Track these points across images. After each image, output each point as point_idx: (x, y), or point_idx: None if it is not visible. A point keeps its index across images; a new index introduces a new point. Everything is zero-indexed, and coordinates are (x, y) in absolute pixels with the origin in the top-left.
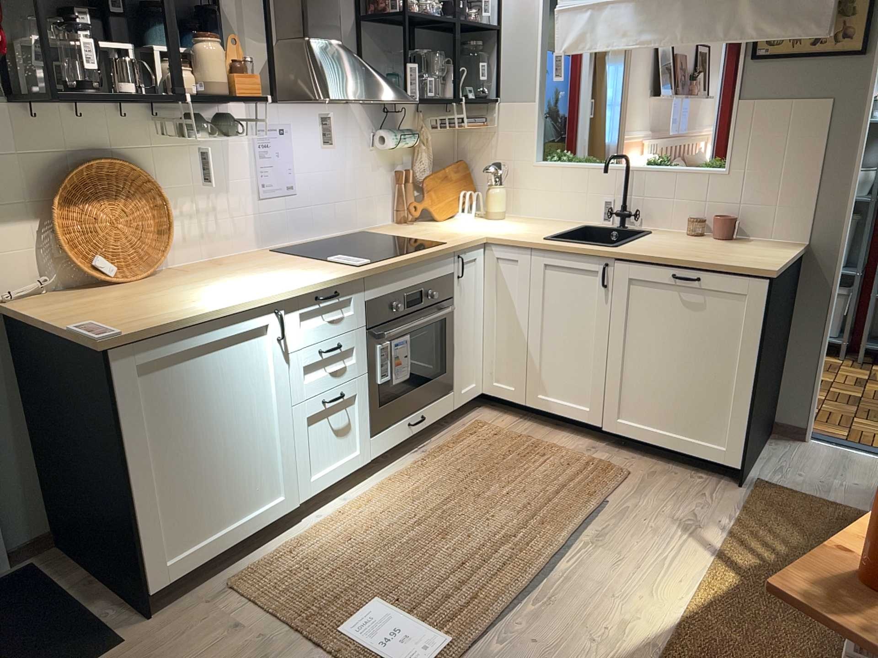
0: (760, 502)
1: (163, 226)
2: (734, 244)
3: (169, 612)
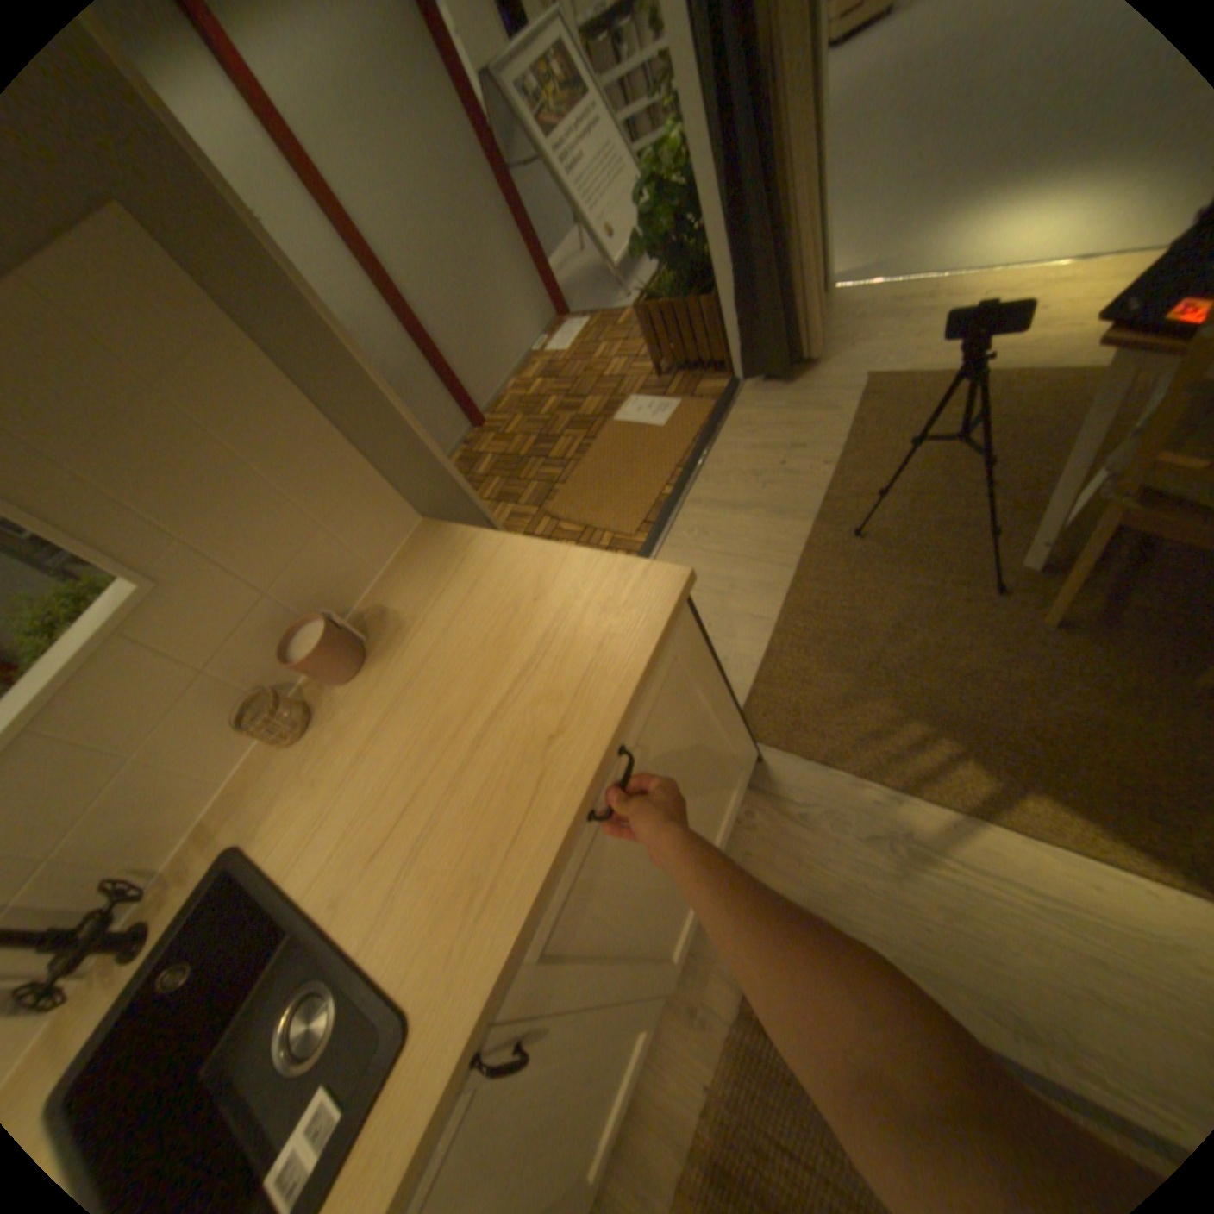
0: (800, 744)
1: None
2: (406, 648)
3: None
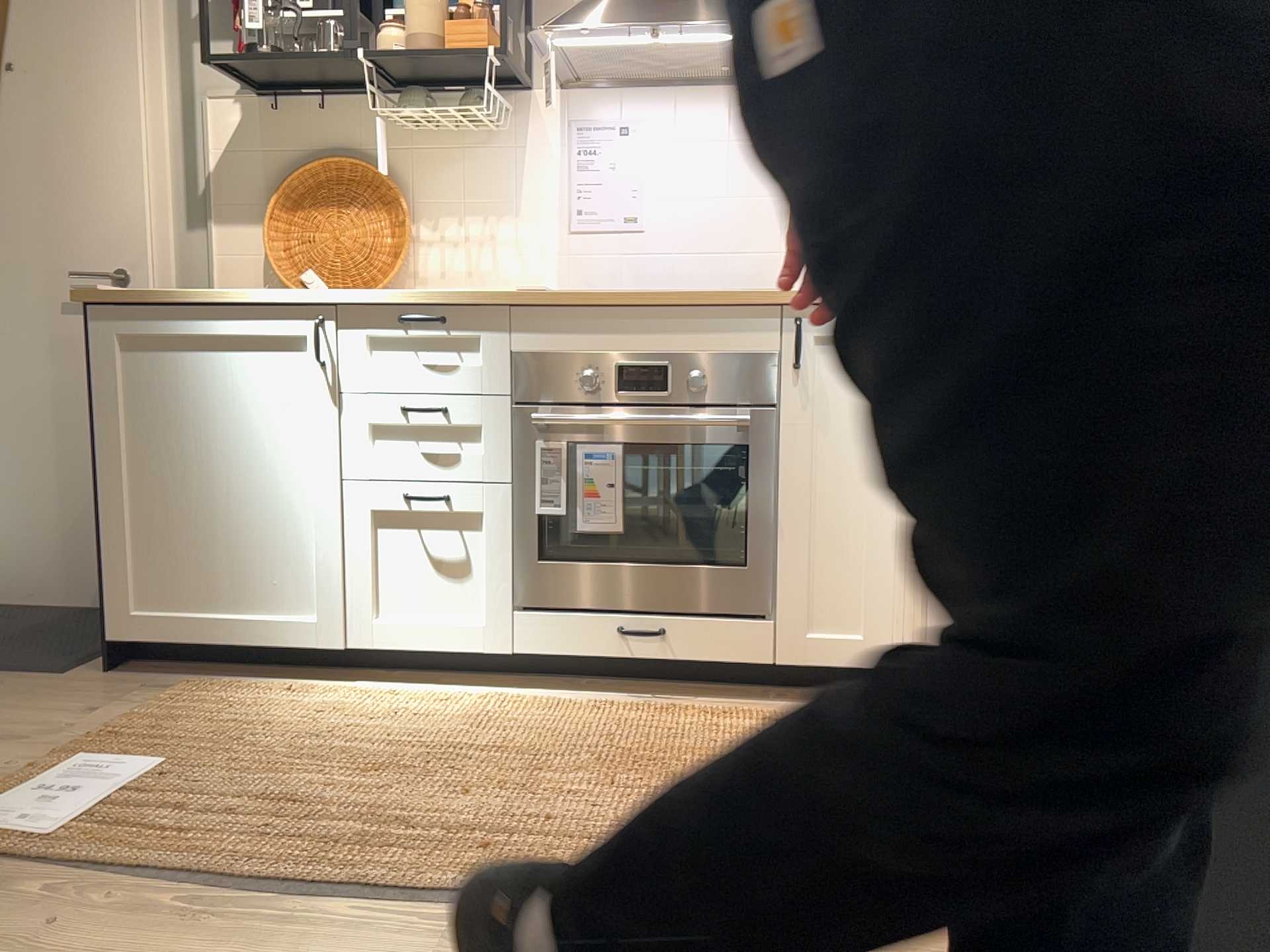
0: None
1: (399, 247)
2: None
3: (121, 678)
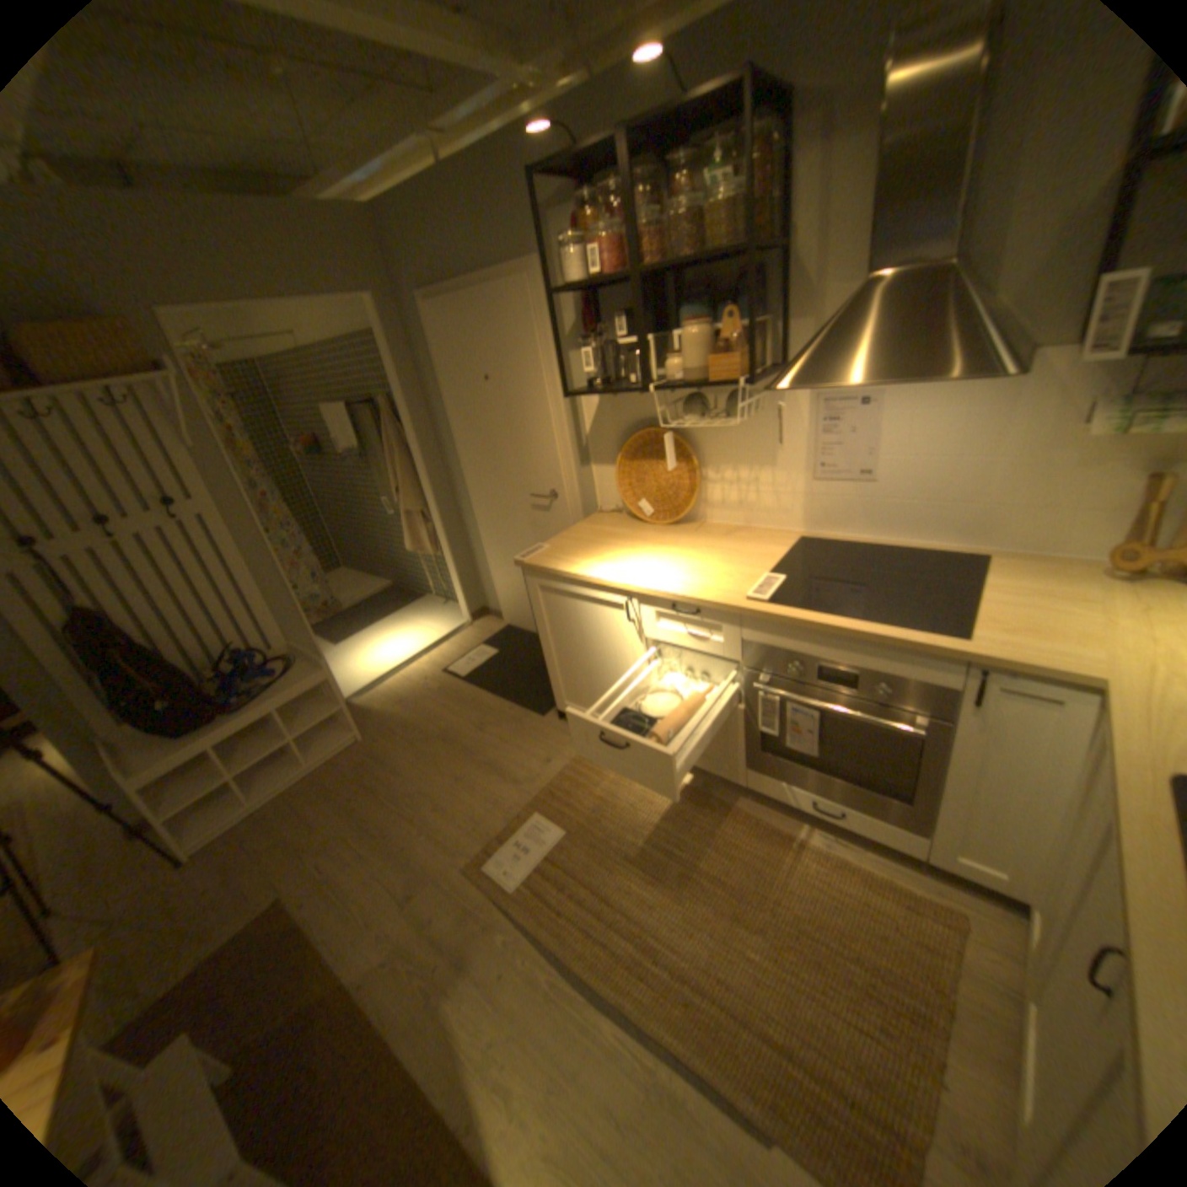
0: None
1: (694, 486)
2: None
3: (565, 725)
